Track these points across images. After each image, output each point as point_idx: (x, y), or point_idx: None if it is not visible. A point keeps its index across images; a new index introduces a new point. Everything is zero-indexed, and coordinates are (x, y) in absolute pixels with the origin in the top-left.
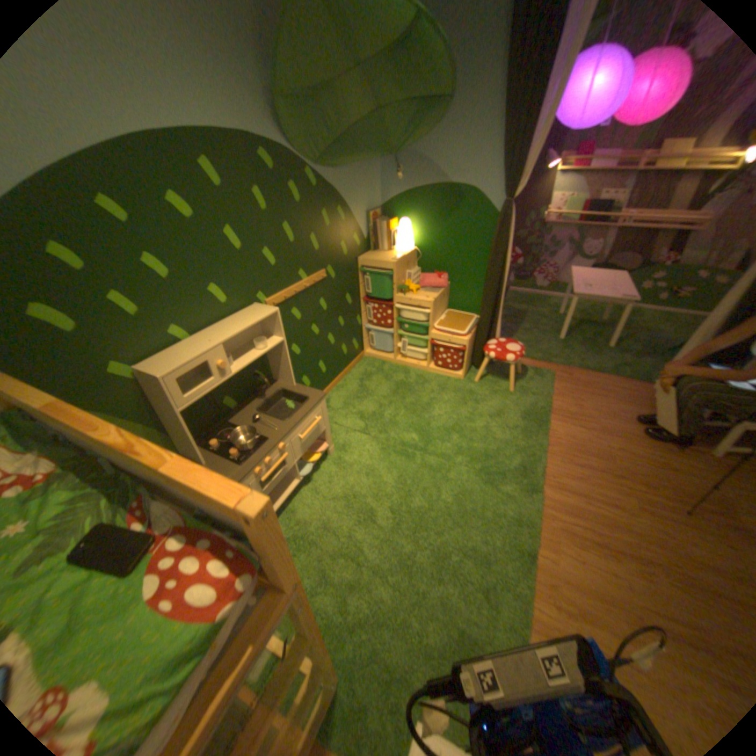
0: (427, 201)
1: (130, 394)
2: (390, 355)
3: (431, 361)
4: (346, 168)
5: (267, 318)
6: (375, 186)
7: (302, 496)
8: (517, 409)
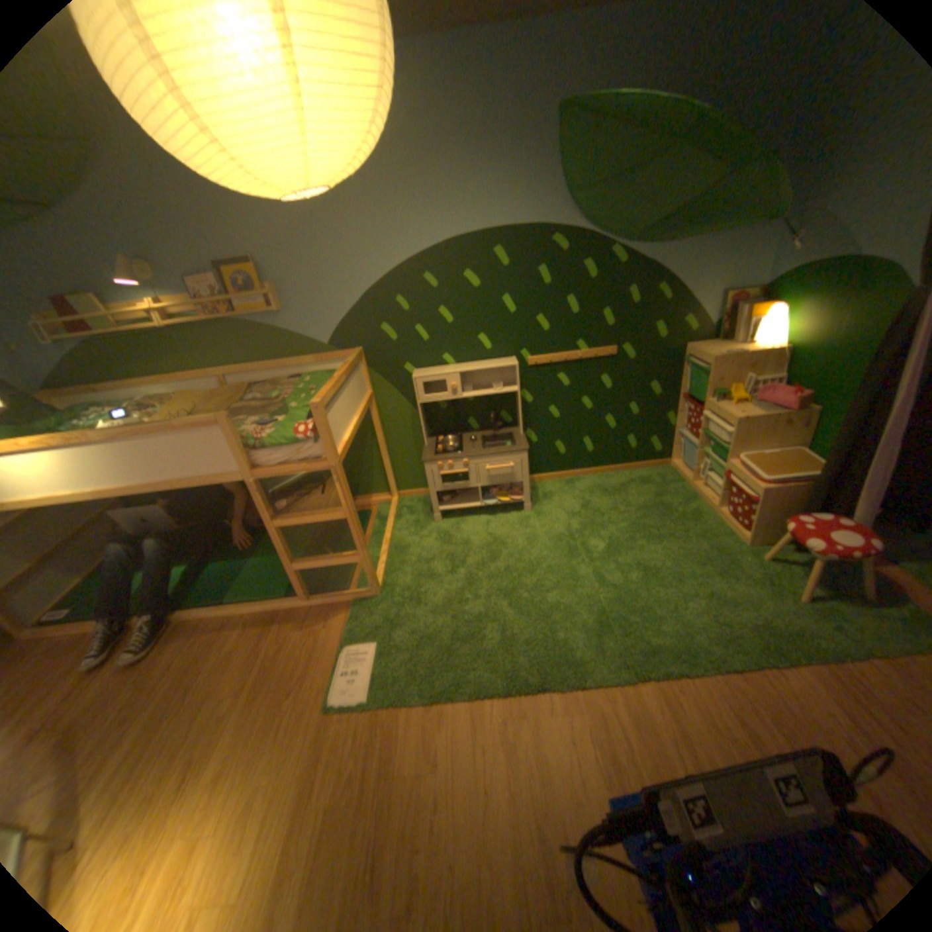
0: (822, 281)
1: (411, 386)
2: (694, 477)
3: (725, 504)
4: (689, 241)
5: (515, 371)
6: (758, 258)
7: (478, 520)
8: (771, 622)
